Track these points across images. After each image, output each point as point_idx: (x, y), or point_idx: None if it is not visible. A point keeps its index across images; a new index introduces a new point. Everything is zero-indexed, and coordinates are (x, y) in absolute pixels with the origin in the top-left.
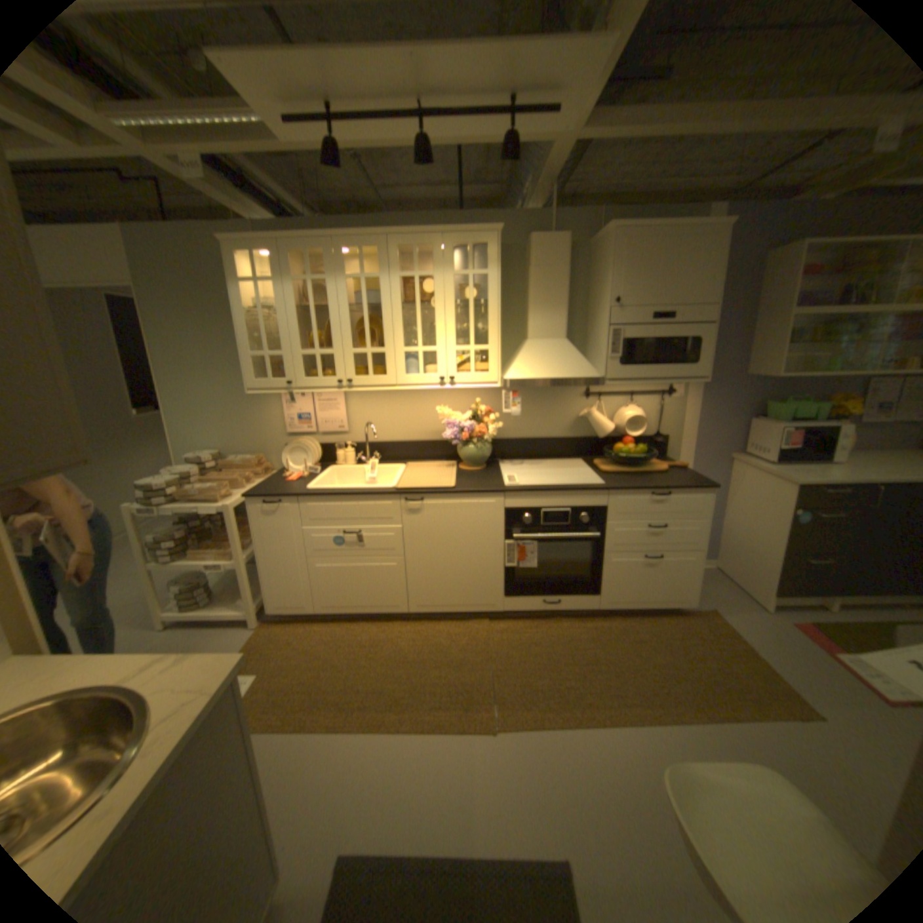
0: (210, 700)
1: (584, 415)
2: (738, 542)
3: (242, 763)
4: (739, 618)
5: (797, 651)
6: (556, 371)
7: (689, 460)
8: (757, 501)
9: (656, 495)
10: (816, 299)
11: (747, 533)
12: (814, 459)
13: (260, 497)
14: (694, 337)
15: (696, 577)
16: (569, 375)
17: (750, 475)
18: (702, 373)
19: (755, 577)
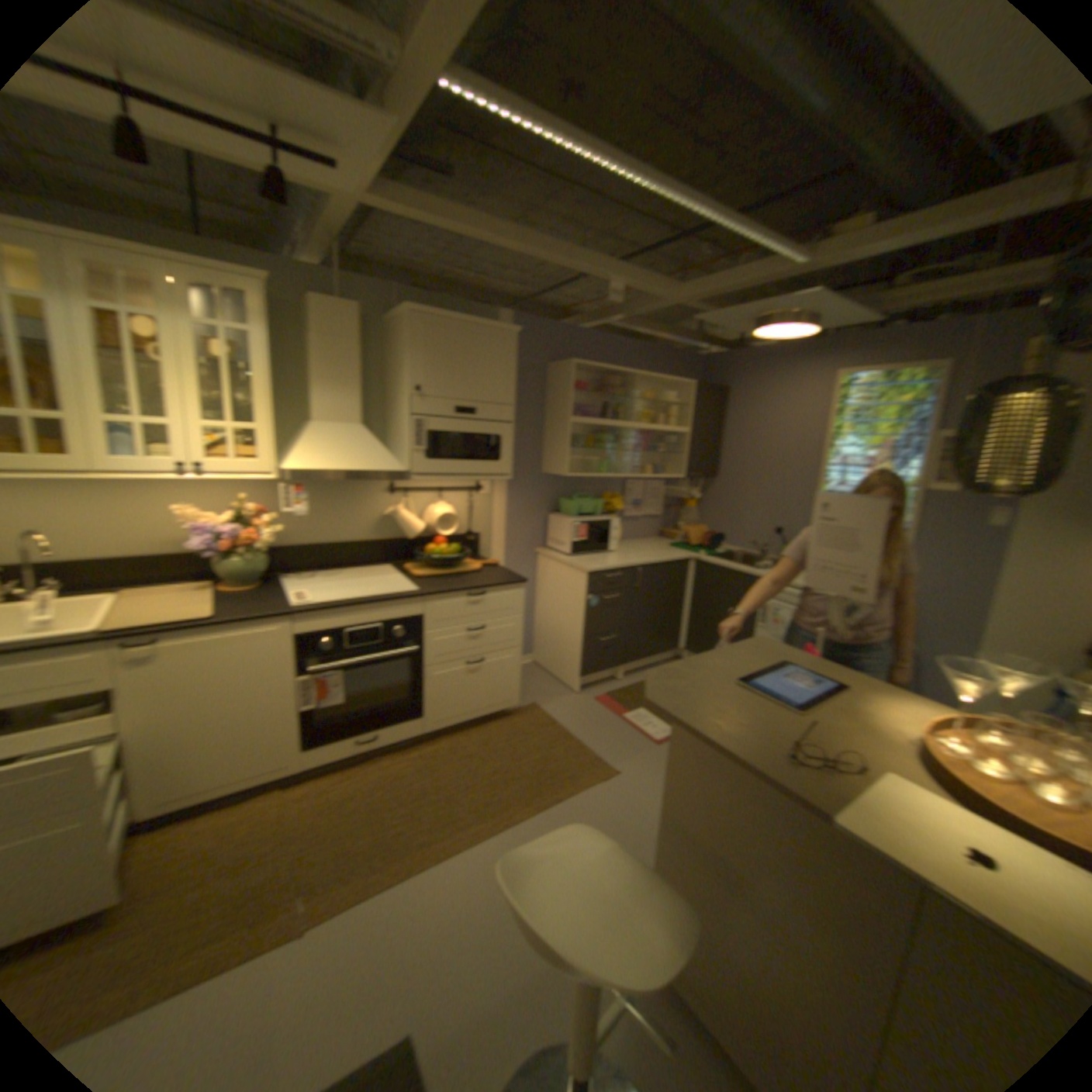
0: None
1: (393, 513)
2: (549, 631)
3: None
4: (555, 704)
5: (599, 720)
6: (356, 461)
7: (503, 557)
8: (560, 591)
9: (474, 595)
10: (587, 411)
11: (555, 622)
12: (597, 549)
13: None
14: (497, 434)
15: (517, 673)
16: (372, 467)
17: (553, 567)
18: (507, 470)
19: (565, 661)
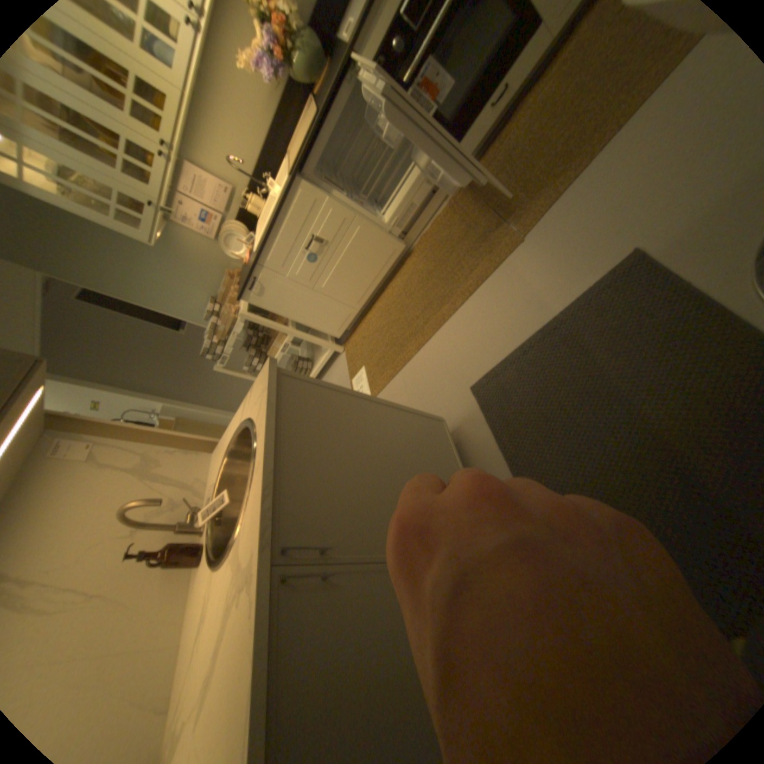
0: (269, 388)
1: None
2: None
3: (345, 396)
4: None
5: None
6: None
7: None
8: None
9: None
10: None
11: None
12: None
13: (245, 289)
14: None
15: None
16: None
17: None
18: None
19: None
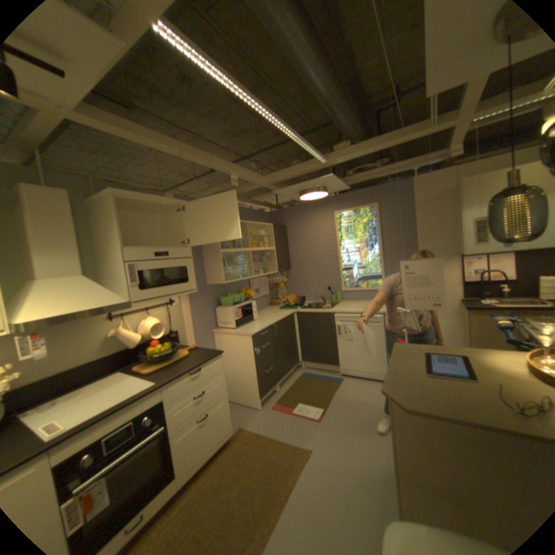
0: None
1: (112, 335)
2: (230, 378)
3: None
4: (250, 424)
5: (280, 422)
6: (82, 304)
7: (192, 342)
8: (233, 351)
9: (192, 374)
10: (225, 246)
11: (233, 371)
12: (247, 321)
13: None
14: (182, 266)
15: (227, 415)
16: (97, 305)
17: (225, 338)
18: (192, 287)
19: (245, 394)
